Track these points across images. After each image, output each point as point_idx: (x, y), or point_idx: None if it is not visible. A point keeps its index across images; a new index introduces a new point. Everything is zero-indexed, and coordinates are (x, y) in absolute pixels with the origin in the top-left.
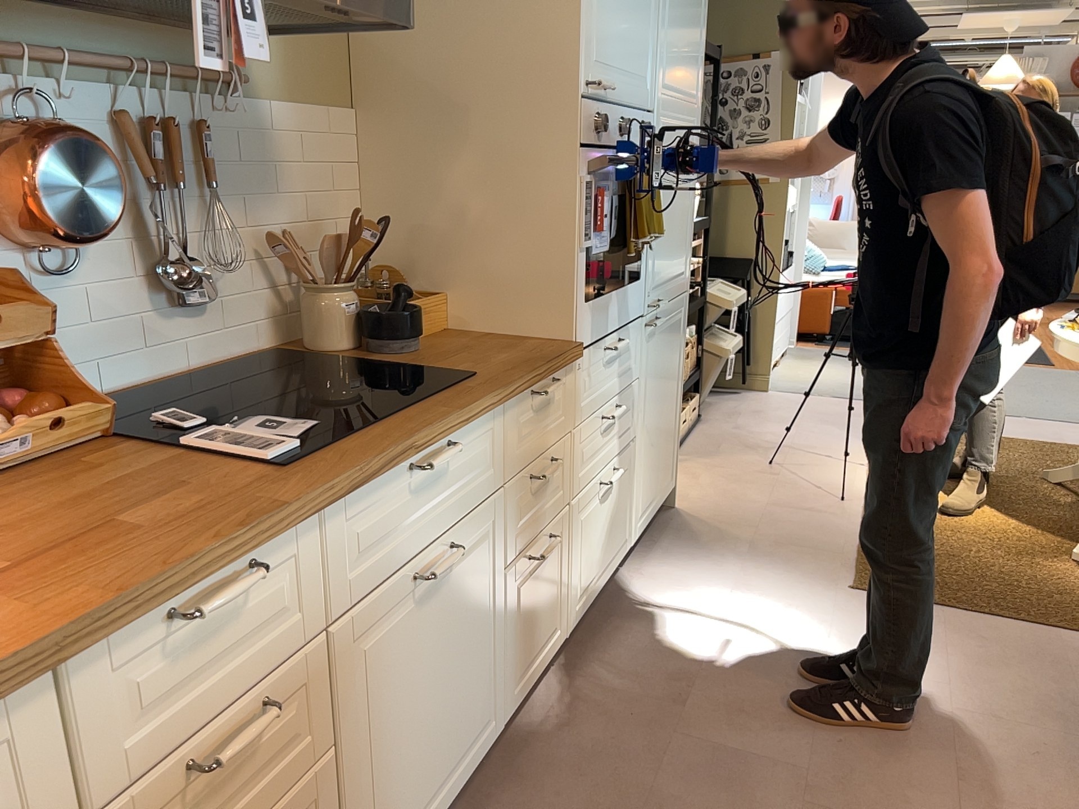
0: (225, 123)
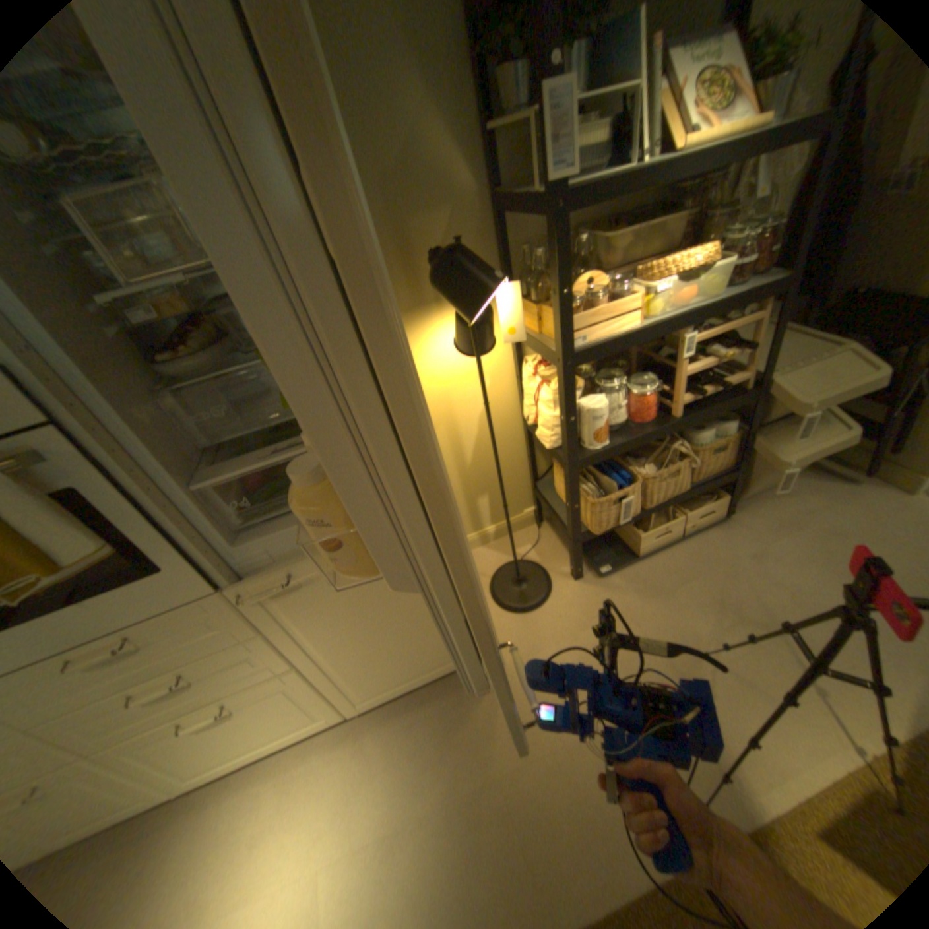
0: None
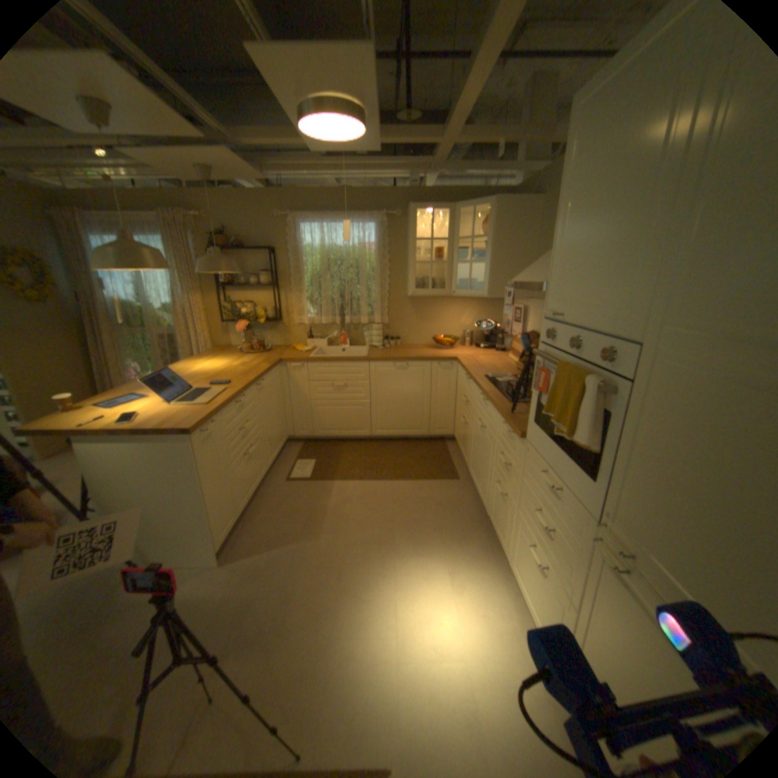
0: None
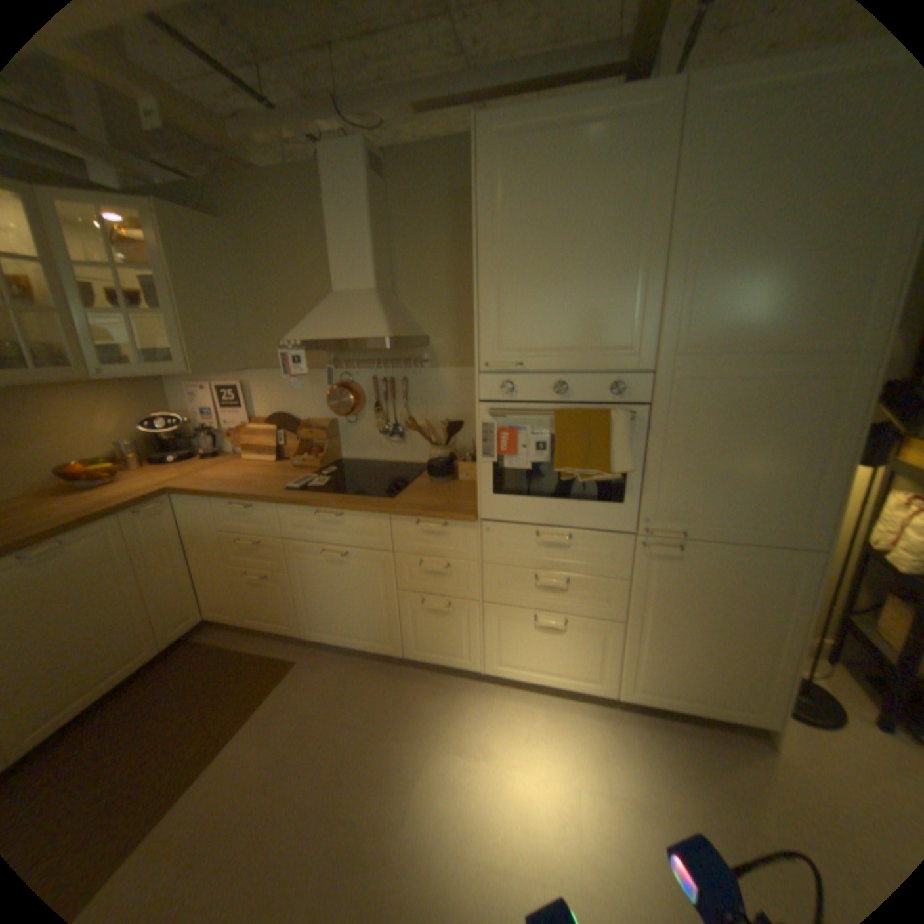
0: (415, 377)
